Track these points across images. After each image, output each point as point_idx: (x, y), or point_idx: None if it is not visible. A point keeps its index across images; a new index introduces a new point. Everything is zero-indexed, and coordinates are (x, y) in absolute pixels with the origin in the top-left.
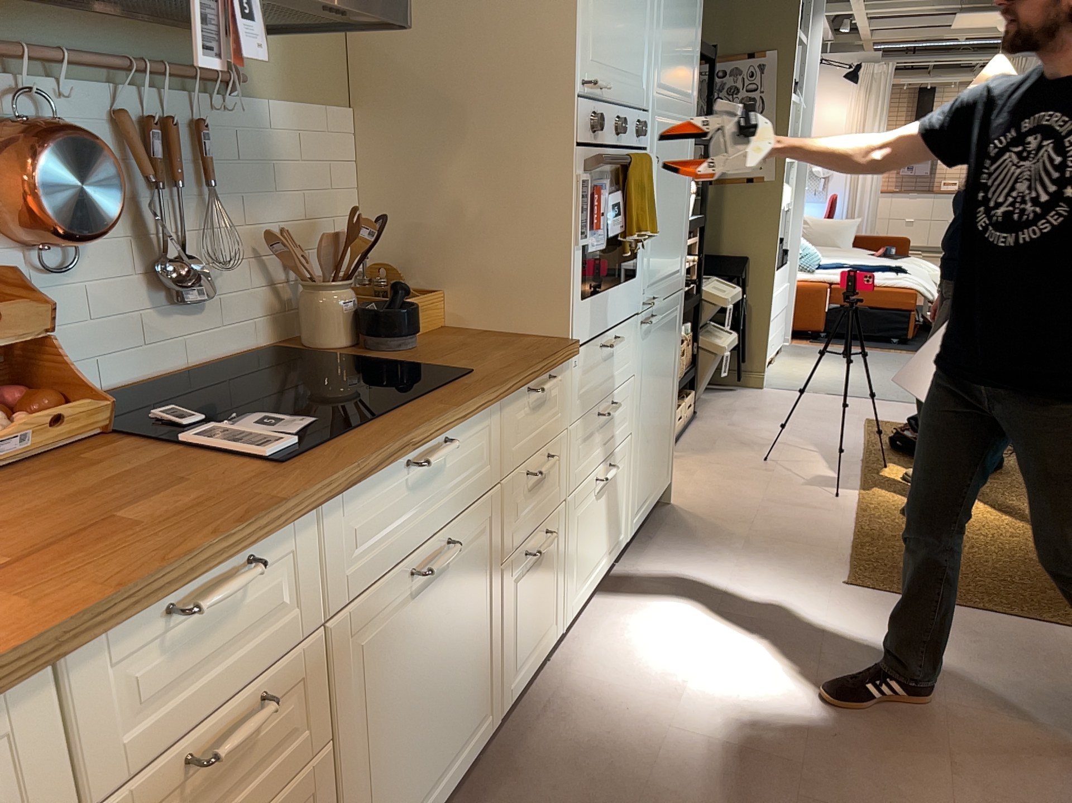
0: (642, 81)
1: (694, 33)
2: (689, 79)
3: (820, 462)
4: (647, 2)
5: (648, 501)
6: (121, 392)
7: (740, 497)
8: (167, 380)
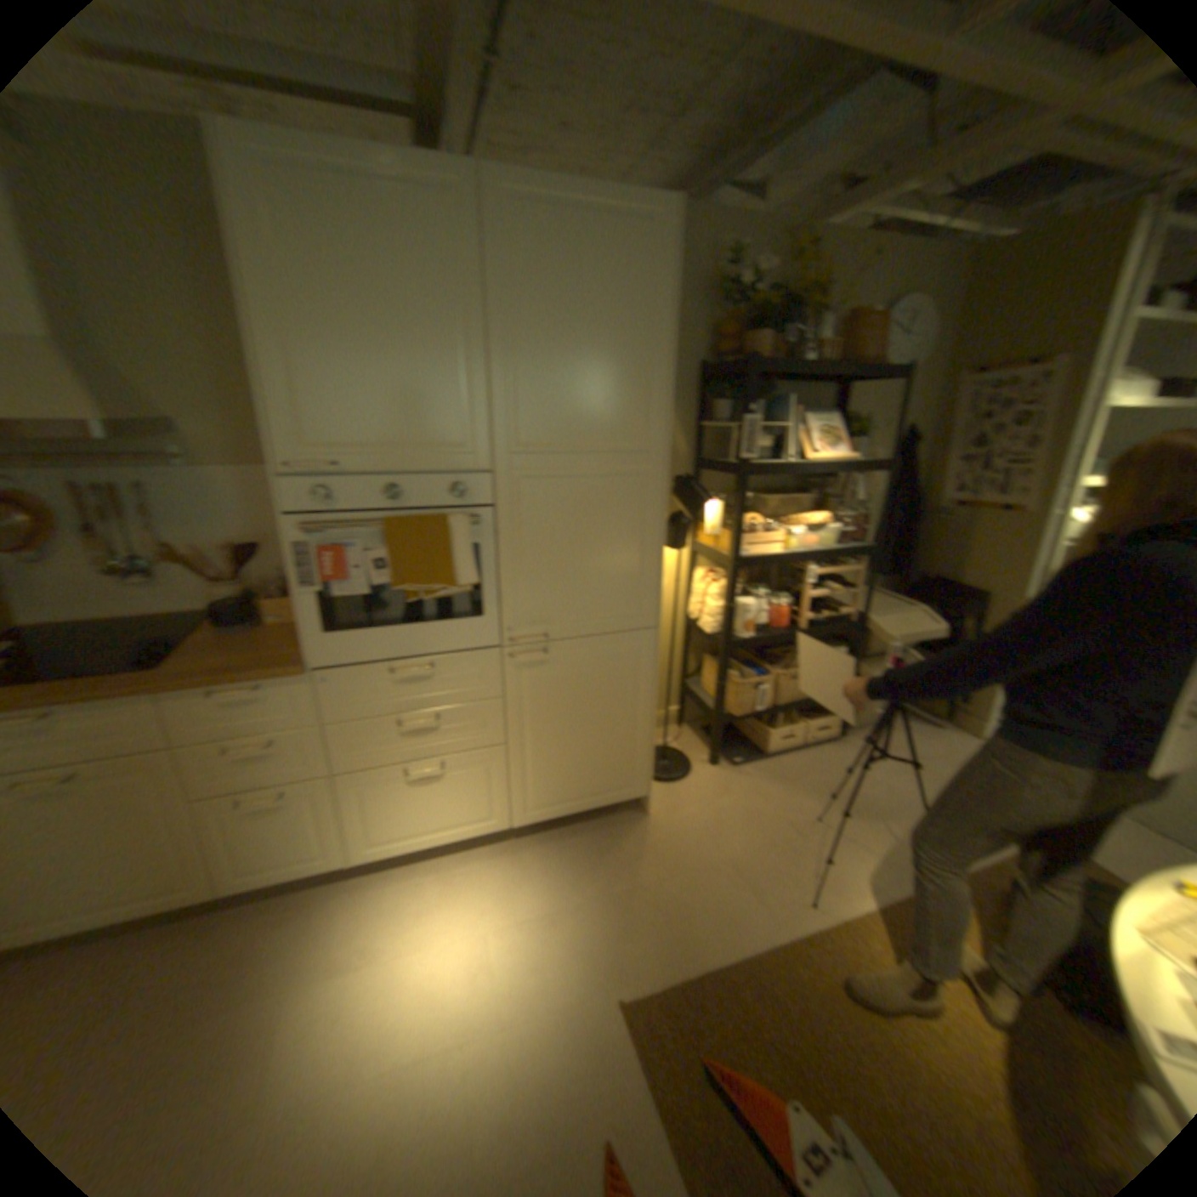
0: (458, 445)
1: (635, 379)
2: (624, 428)
3: (876, 859)
4: (453, 372)
5: (569, 805)
6: (81, 625)
7: (714, 846)
8: (117, 622)
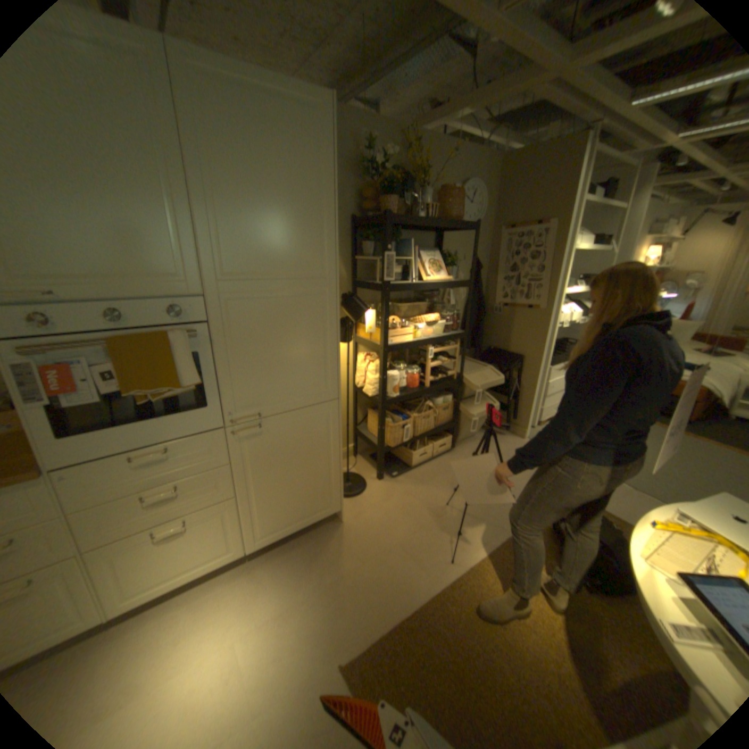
0: (174, 274)
1: (312, 225)
2: (307, 260)
3: (482, 523)
4: (163, 214)
5: (288, 528)
6: None
7: (388, 534)
8: None
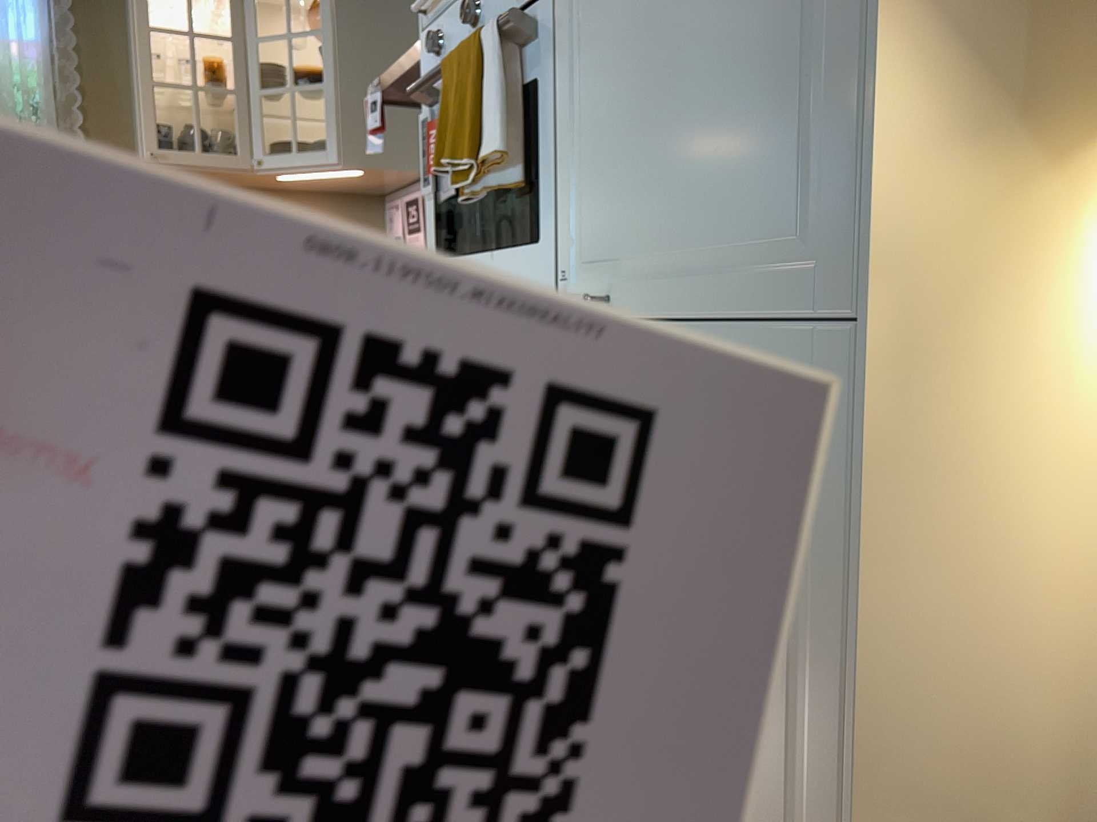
0: None
1: None
2: None
3: None
4: None
5: None
6: None
7: None
8: None
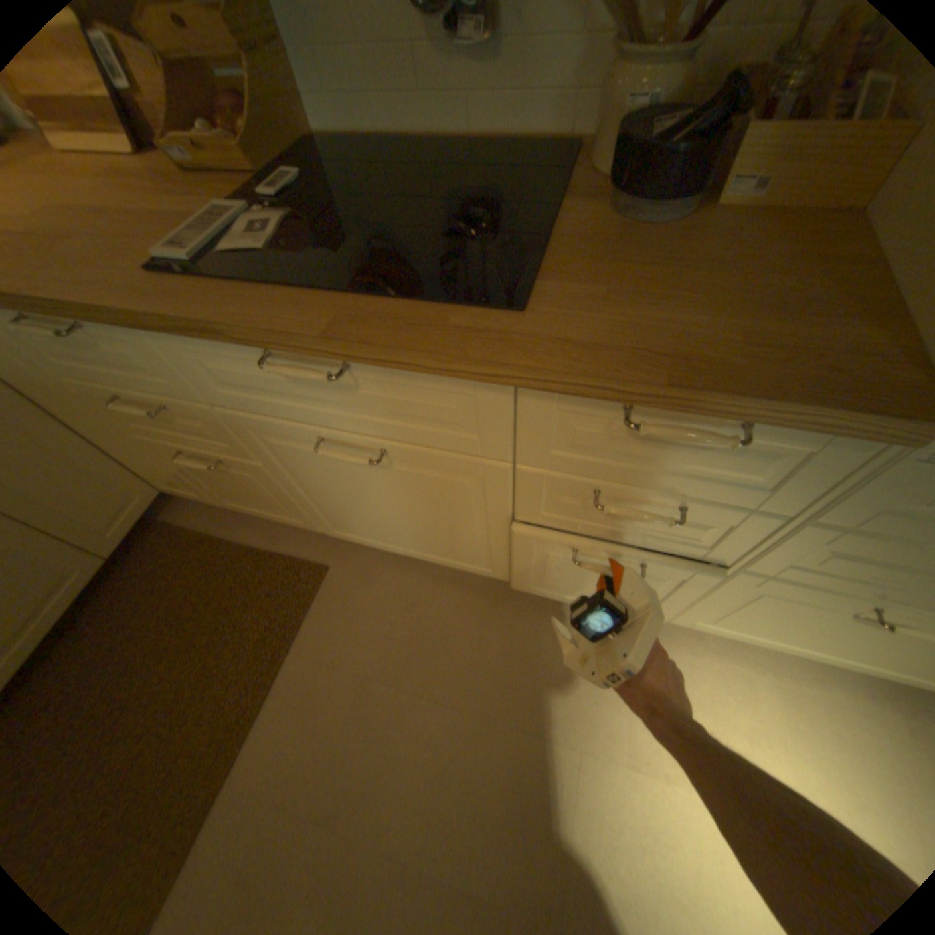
0: None
1: None
2: None
3: None
4: None
5: None
6: (395, 139)
7: None
8: (442, 141)
